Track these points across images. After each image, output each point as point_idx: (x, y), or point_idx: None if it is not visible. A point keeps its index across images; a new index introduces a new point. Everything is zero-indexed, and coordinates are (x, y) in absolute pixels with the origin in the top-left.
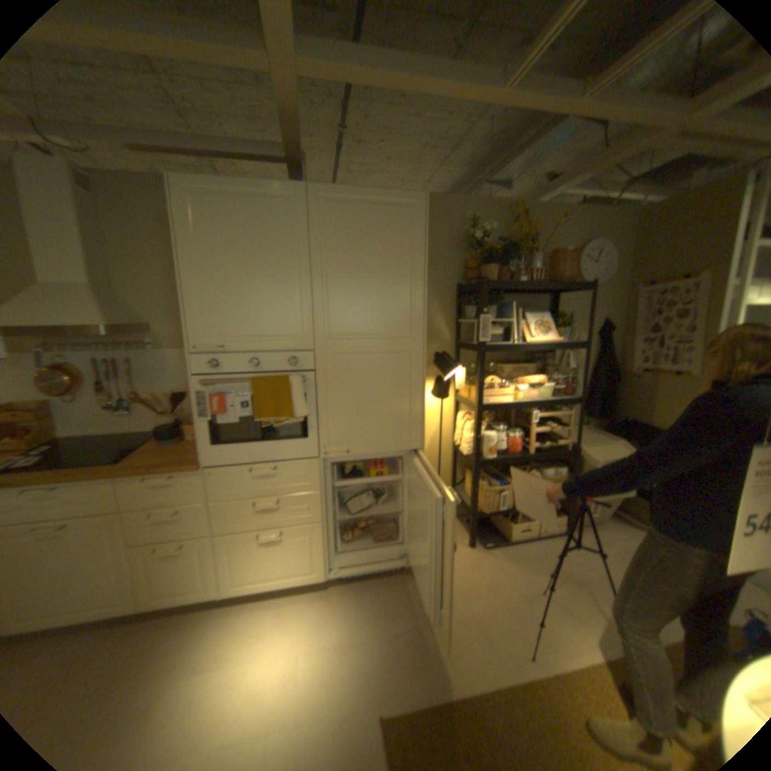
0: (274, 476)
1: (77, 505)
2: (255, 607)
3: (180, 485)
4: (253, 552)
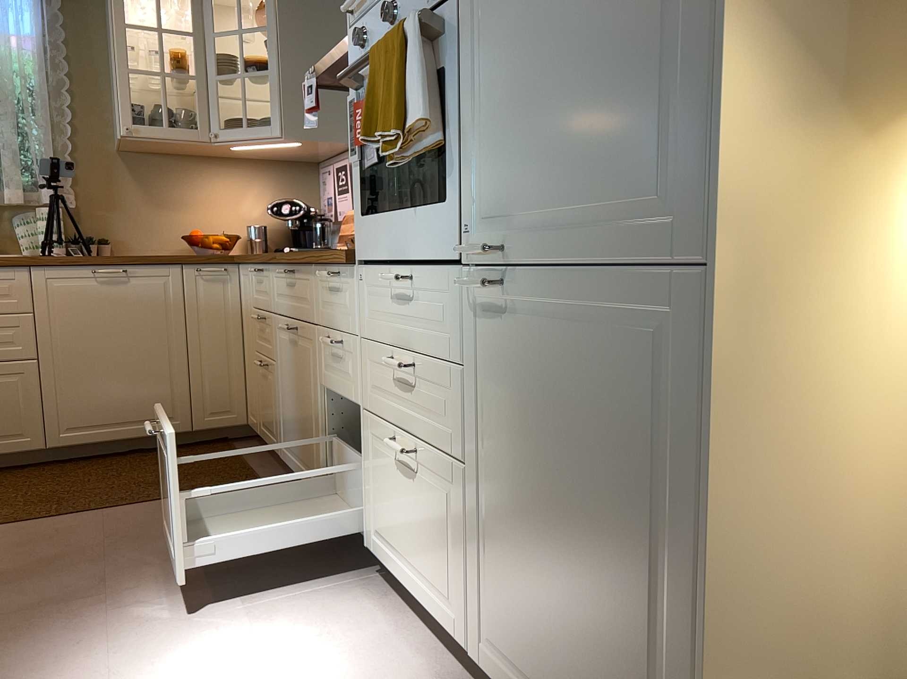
0: (416, 299)
1: (302, 299)
2: (403, 614)
3: (346, 289)
4: (395, 477)
